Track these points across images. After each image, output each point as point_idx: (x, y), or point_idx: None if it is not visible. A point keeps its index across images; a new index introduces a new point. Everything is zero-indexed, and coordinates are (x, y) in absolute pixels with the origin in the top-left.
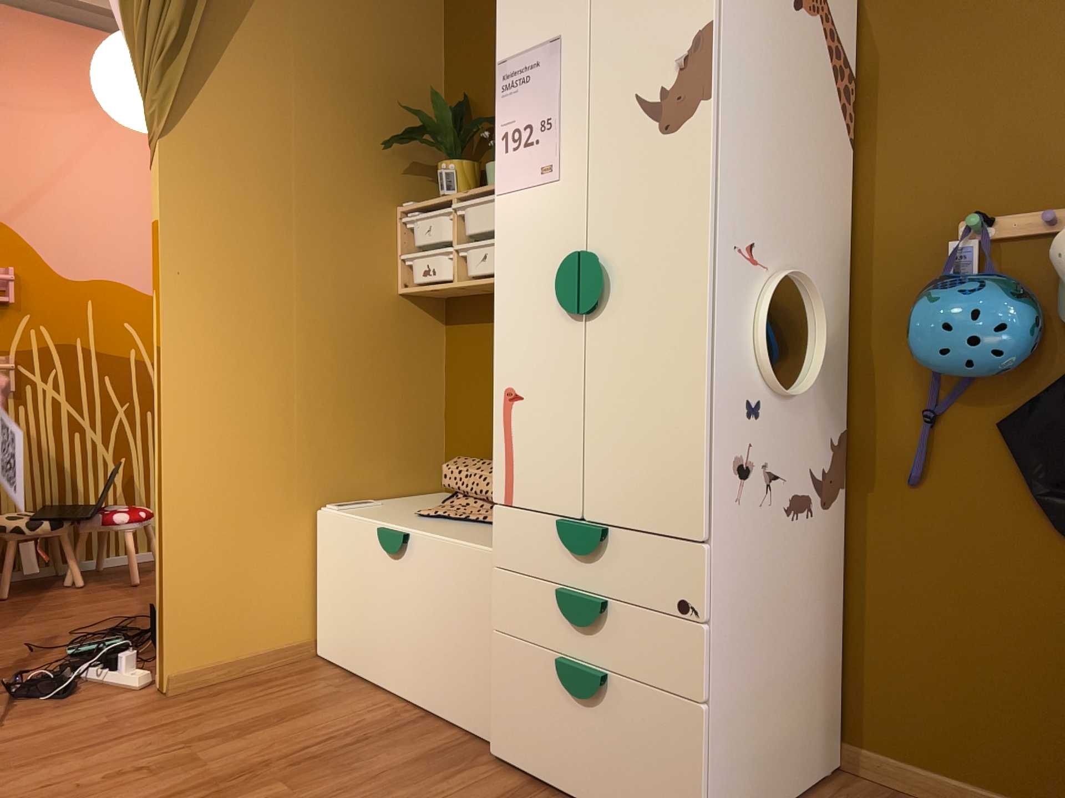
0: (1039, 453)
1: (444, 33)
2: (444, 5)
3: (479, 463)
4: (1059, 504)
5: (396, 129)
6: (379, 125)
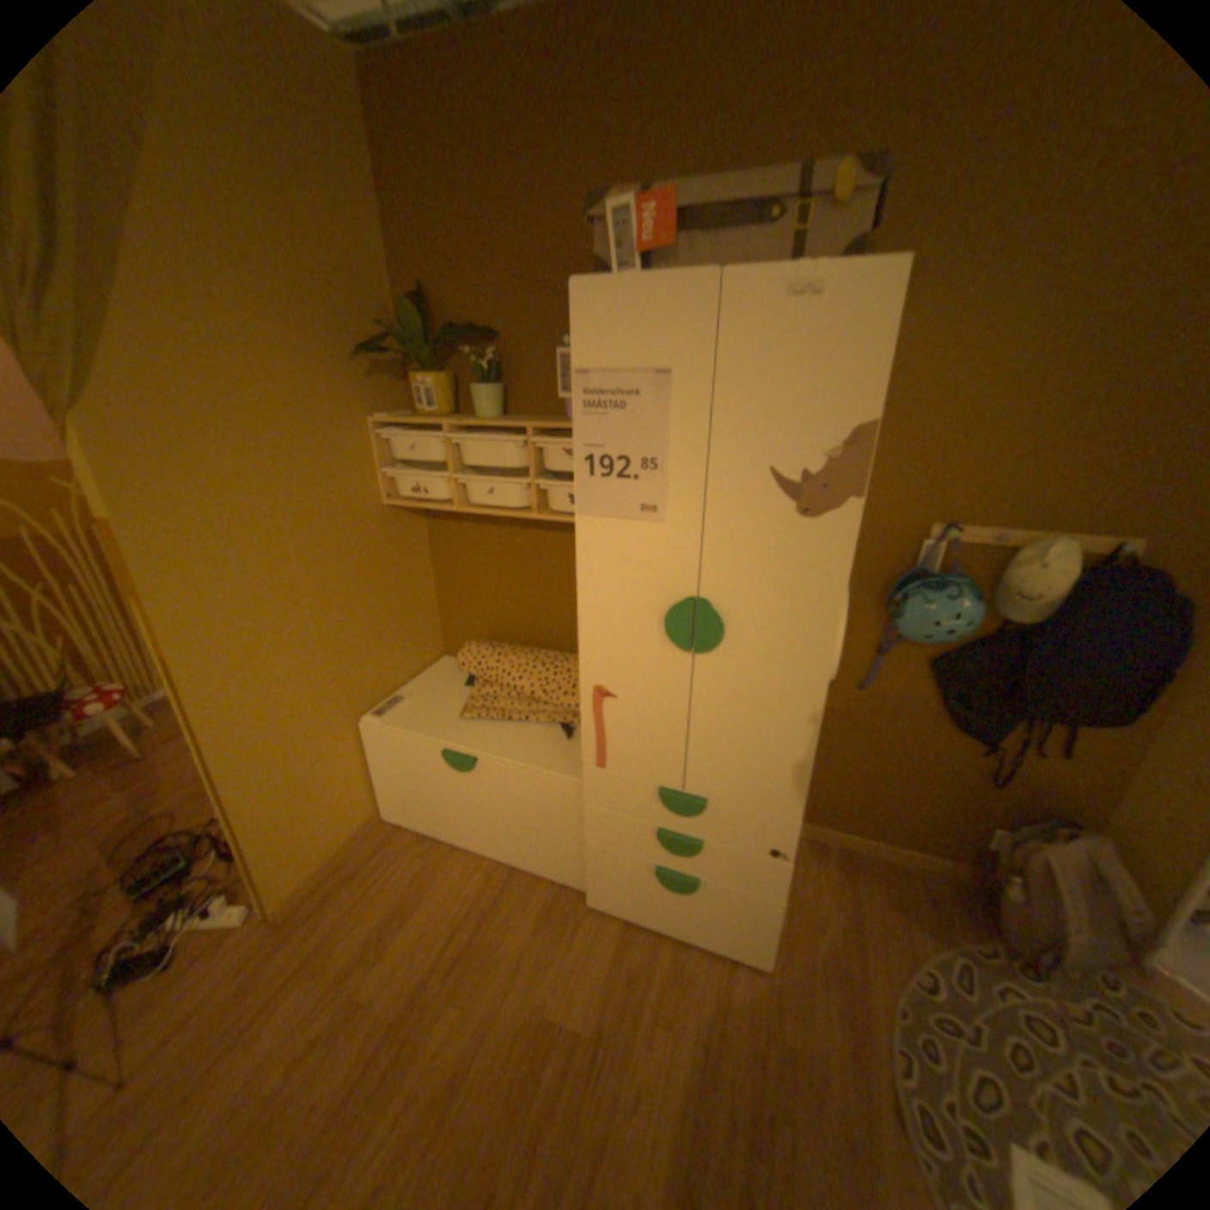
0: (956, 685)
1: (374, 190)
2: (368, 151)
3: (495, 654)
4: (961, 713)
5: (348, 327)
6: (330, 325)
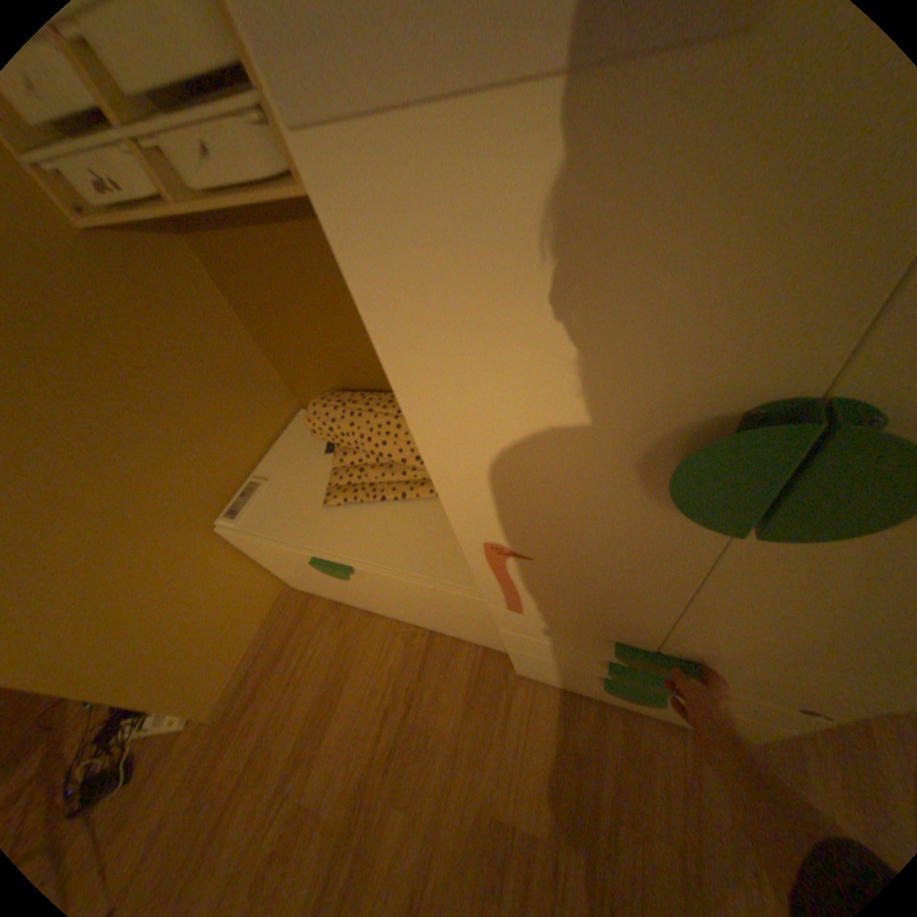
0: None
1: None
2: None
3: (346, 412)
4: None
5: None
6: None
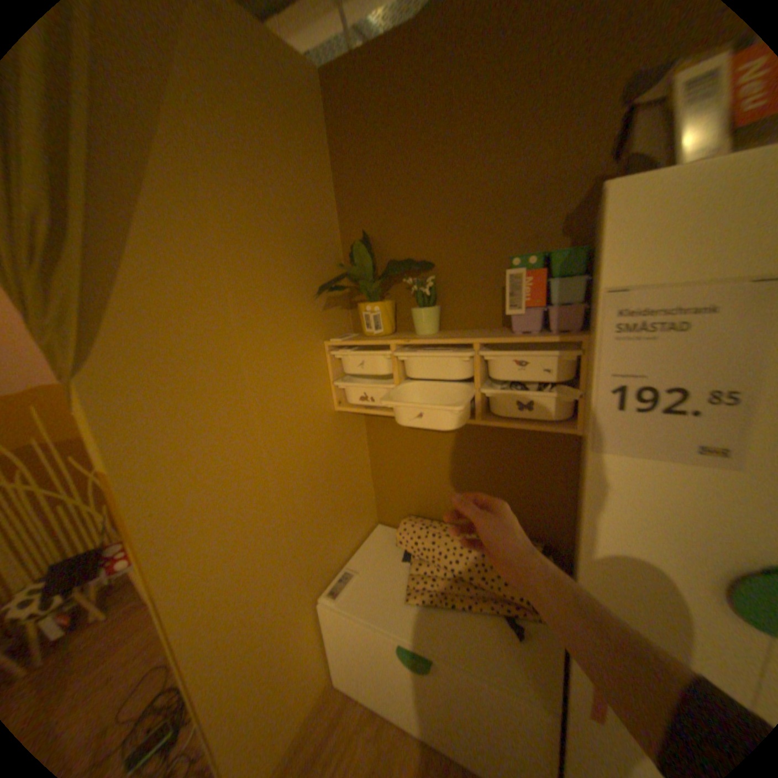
0: None
1: (330, 167)
2: (326, 138)
3: (429, 534)
4: None
5: (312, 272)
6: (299, 272)
